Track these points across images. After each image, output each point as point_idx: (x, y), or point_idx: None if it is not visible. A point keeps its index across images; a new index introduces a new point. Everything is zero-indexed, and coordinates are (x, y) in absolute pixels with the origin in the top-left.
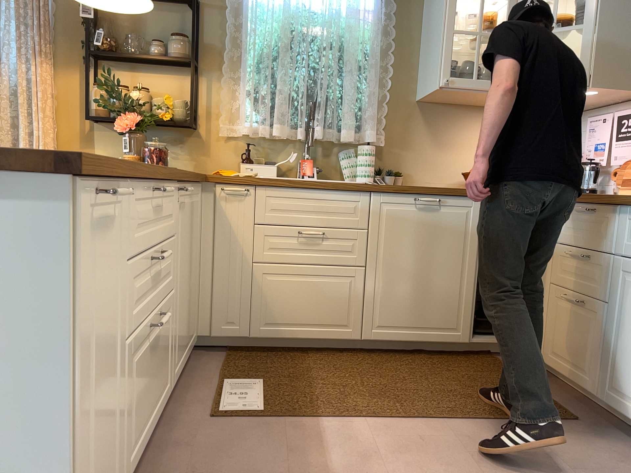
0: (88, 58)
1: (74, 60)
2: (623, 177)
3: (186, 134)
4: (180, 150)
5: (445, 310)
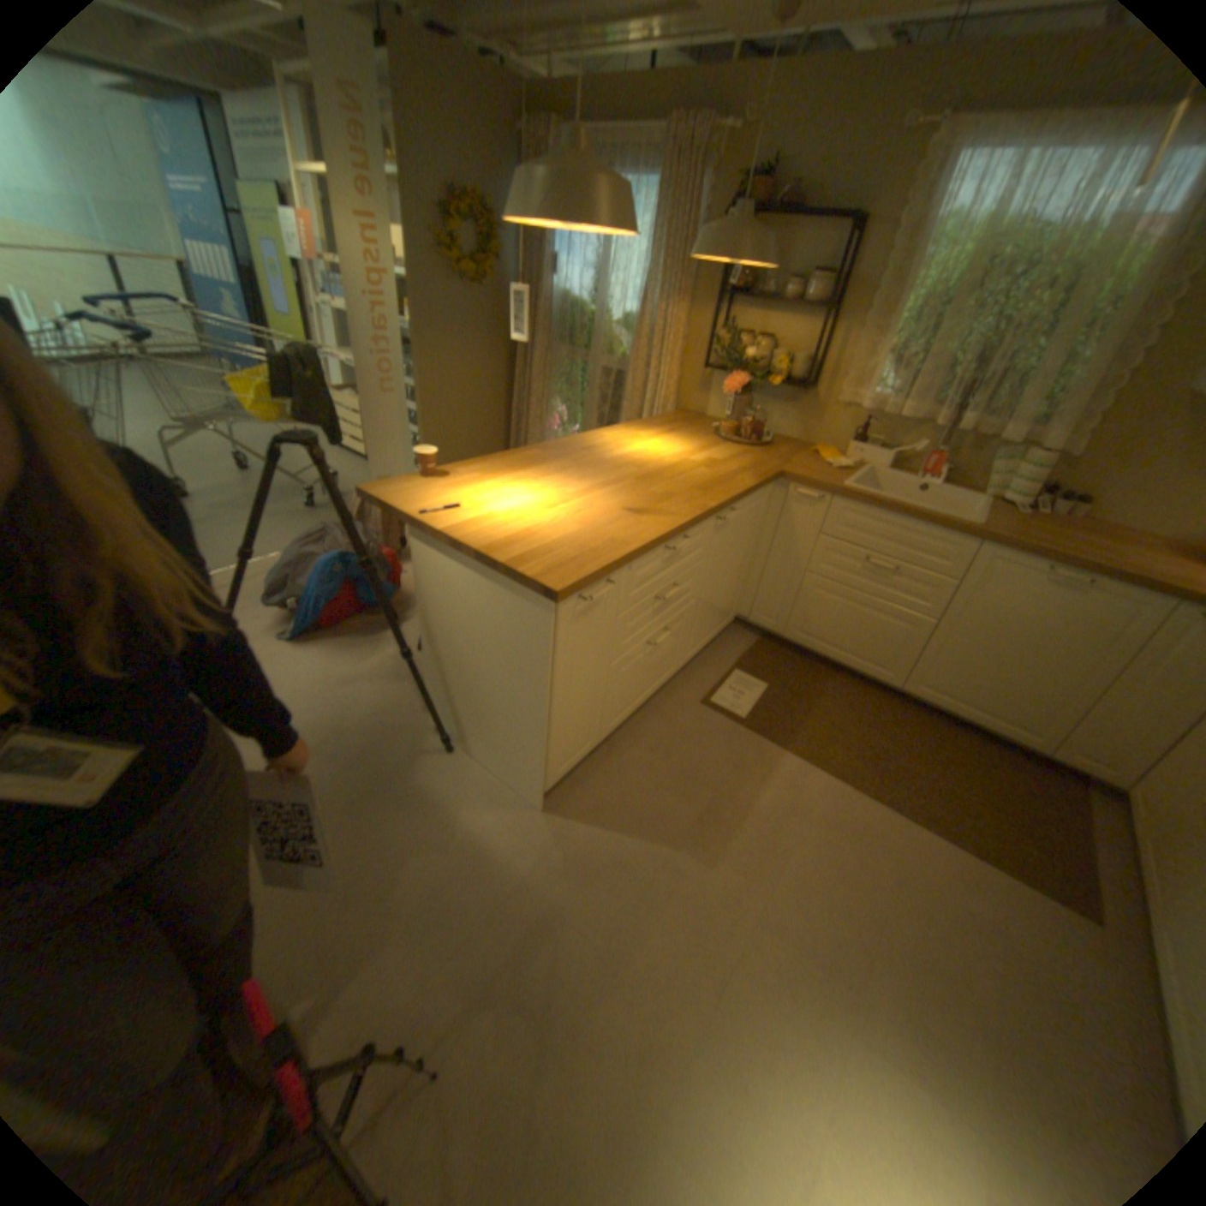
0: (719, 294)
1: (707, 293)
2: None
3: (799, 393)
4: (788, 410)
5: (1030, 709)
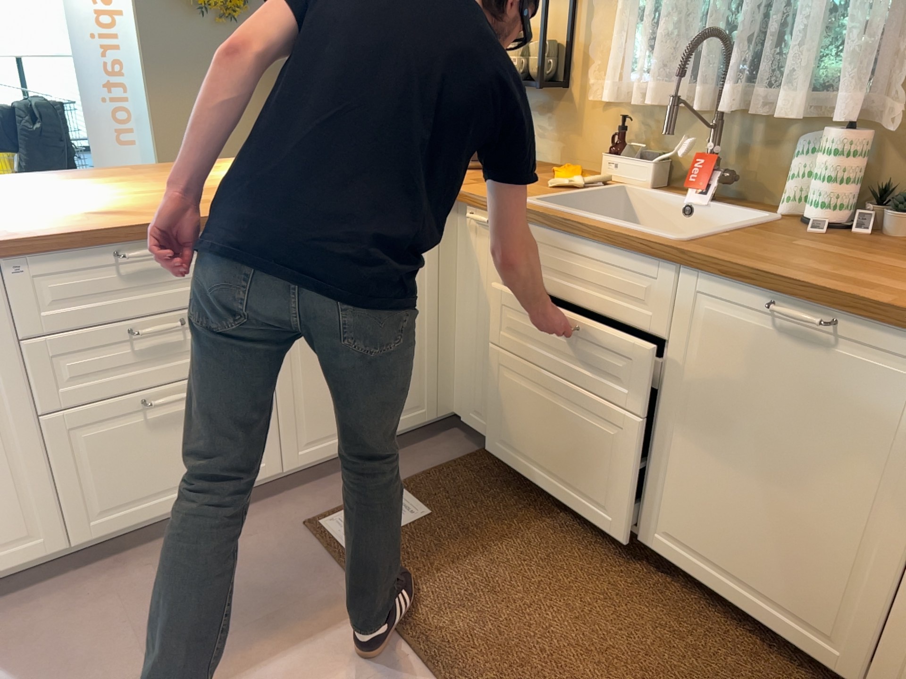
0: None
1: None
2: None
3: (553, 98)
4: (544, 125)
5: (807, 584)
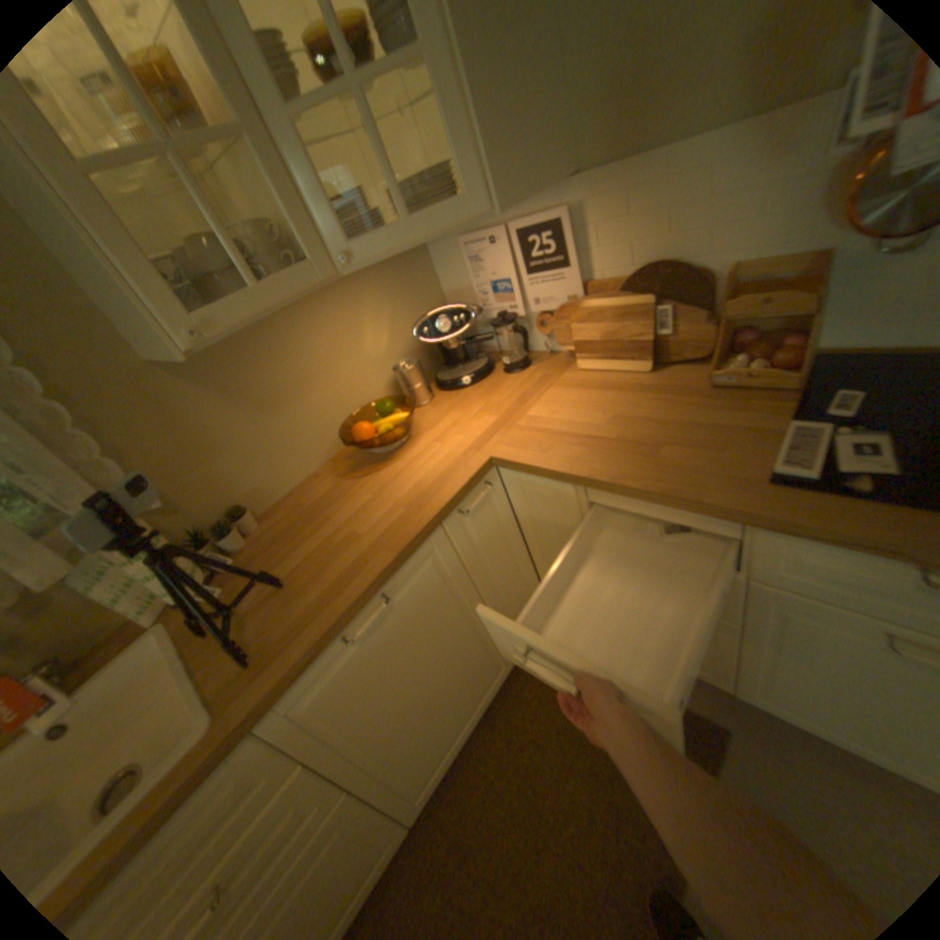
0: None
1: None
2: (565, 331)
3: None
4: None
5: (478, 677)
